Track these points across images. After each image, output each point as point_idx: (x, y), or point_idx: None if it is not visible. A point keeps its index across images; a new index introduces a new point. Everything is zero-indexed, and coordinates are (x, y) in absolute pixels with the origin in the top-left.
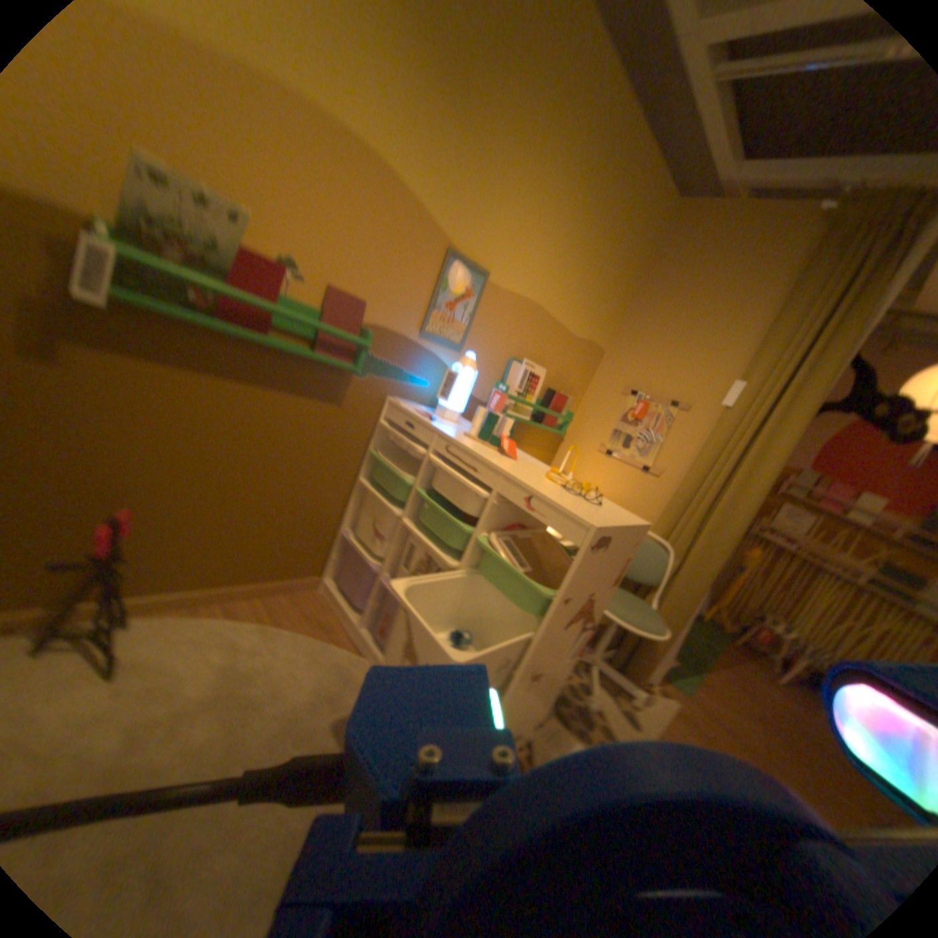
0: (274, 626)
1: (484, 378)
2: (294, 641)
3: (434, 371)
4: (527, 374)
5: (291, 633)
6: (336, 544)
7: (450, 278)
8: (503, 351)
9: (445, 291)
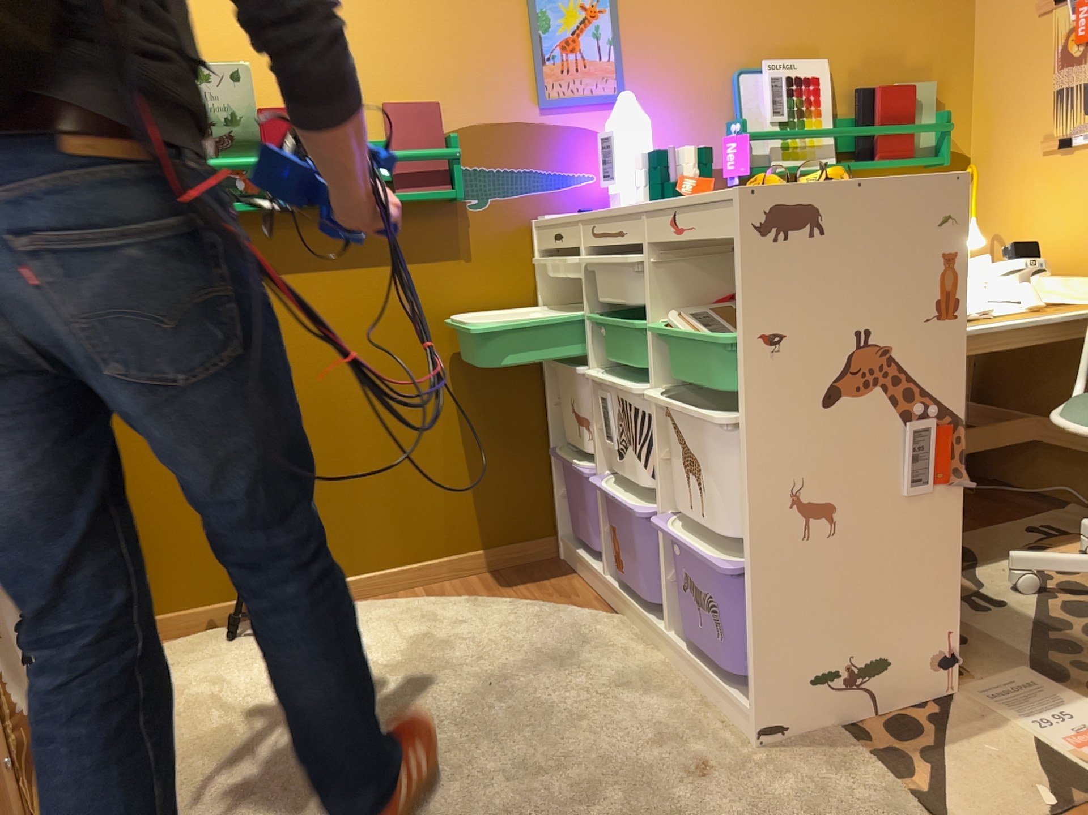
0: (484, 594)
1: (691, 125)
2: (507, 603)
3: (589, 149)
4: (777, 82)
5: (506, 598)
6: (551, 468)
7: (544, 5)
8: (706, 67)
9: (545, 27)
